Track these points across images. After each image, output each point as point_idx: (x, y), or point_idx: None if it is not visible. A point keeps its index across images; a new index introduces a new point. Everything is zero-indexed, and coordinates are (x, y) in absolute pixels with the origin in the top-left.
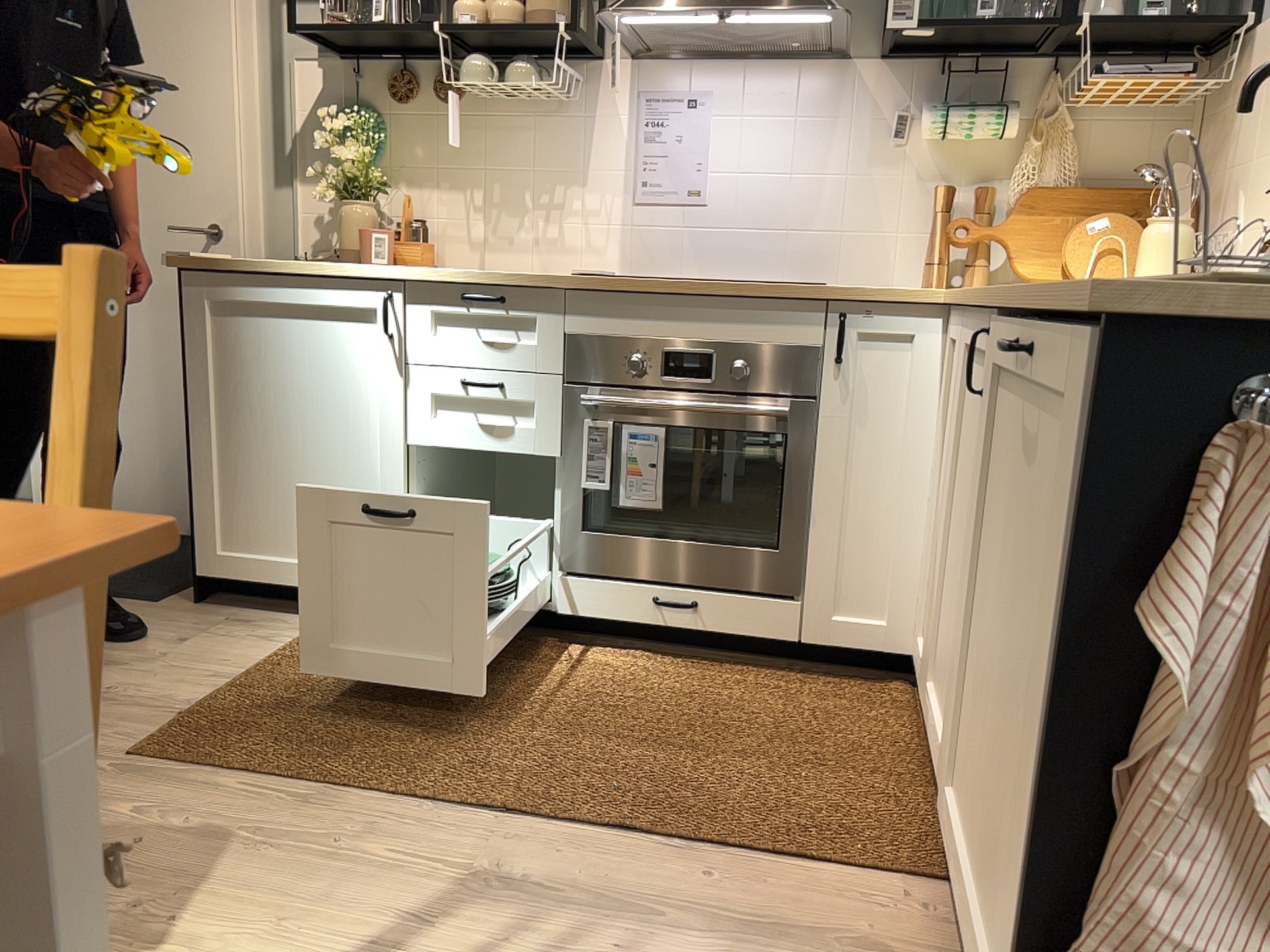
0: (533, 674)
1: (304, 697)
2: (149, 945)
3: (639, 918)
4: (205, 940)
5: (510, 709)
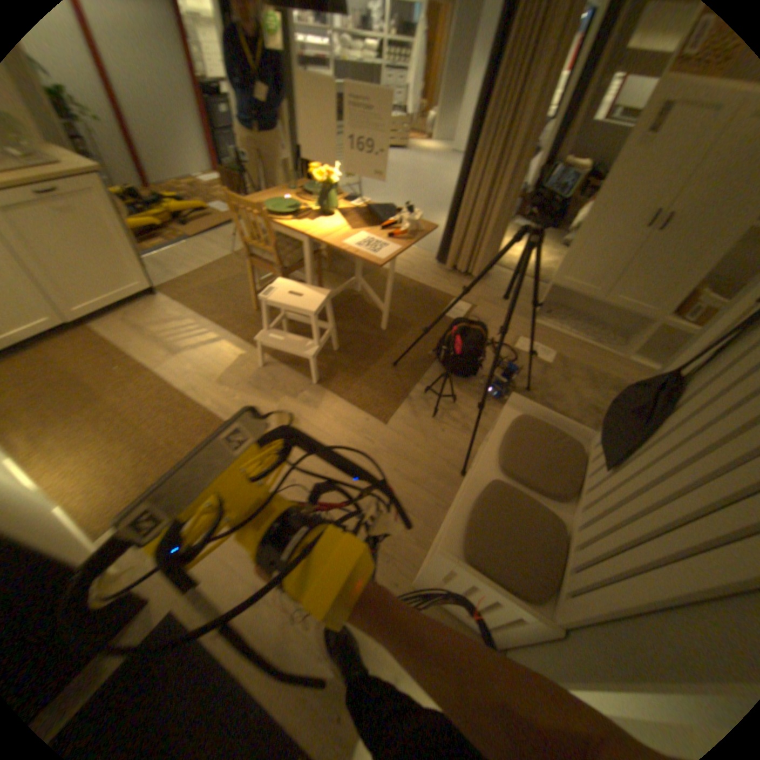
0: (60, 442)
1: (158, 448)
2: (240, 360)
3: (150, 340)
4: (230, 358)
5: (96, 419)
